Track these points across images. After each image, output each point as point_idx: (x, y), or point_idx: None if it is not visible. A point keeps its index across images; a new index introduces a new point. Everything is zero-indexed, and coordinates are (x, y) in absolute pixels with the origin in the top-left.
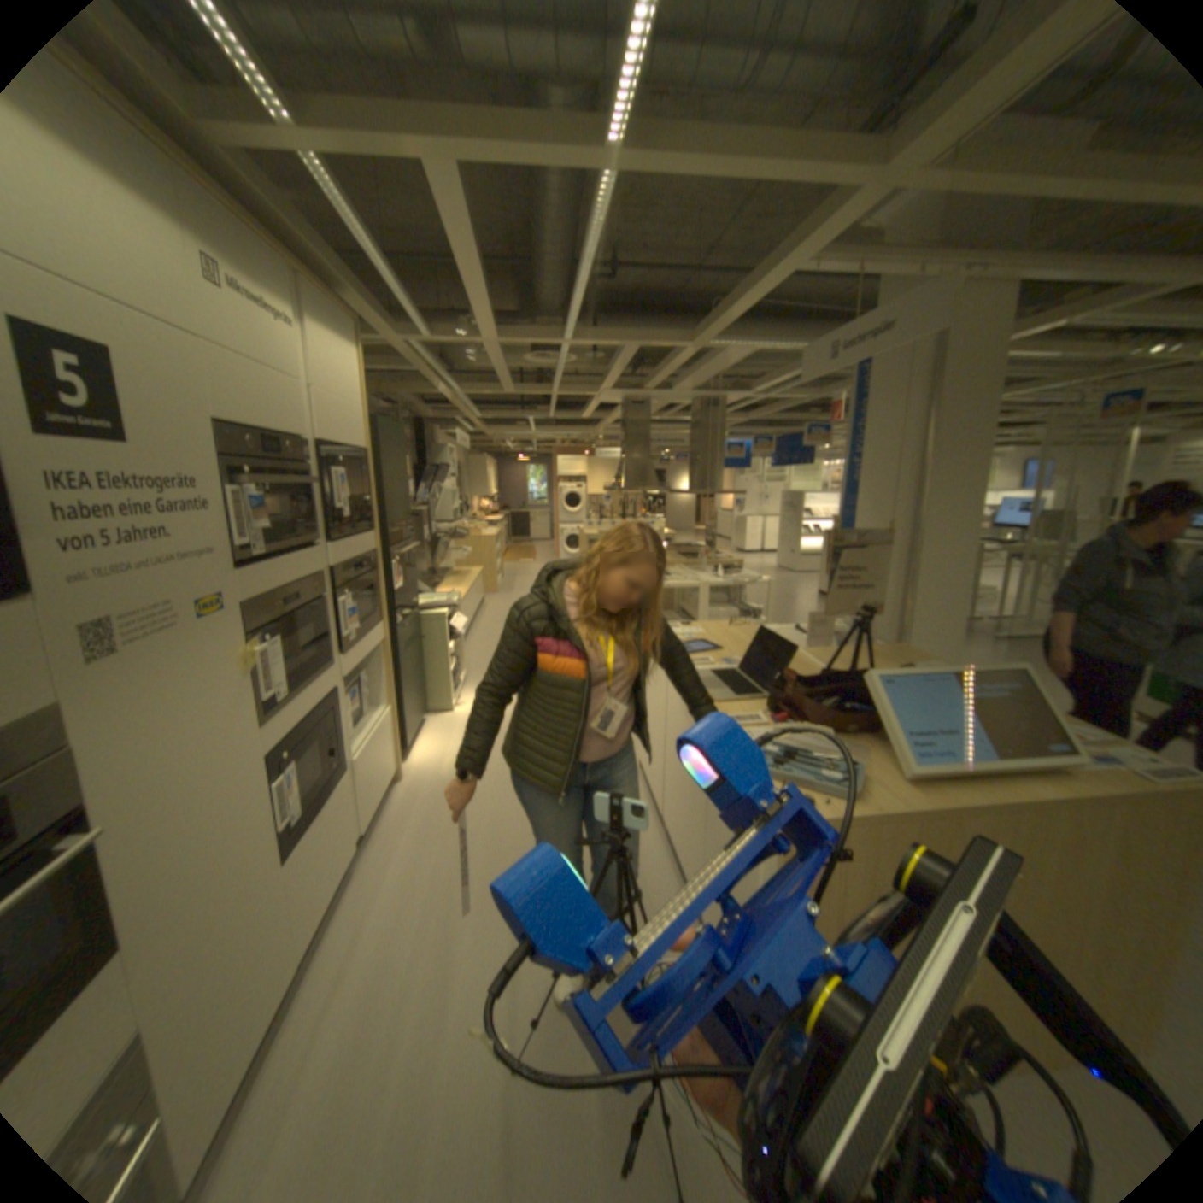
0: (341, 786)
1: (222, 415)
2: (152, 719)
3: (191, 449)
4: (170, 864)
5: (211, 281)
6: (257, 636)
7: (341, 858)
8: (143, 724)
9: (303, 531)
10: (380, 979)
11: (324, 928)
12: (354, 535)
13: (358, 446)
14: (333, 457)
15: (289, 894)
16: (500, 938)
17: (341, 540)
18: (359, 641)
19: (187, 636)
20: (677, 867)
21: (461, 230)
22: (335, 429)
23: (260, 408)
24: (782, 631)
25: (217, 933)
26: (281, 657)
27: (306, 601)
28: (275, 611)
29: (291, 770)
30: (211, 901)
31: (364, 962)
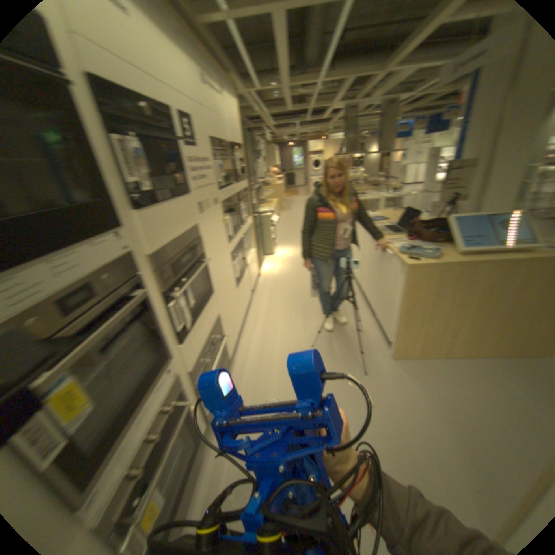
0: (248, 271)
1: (213, 136)
2: (213, 234)
3: (209, 149)
4: (220, 276)
5: (206, 84)
6: (227, 214)
7: (250, 294)
8: (212, 235)
9: (233, 178)
10: (269, 326)
11: (248, 314)
12: (243, 181)
13: (242, 144)
14: (236, 149)
15: (241, 298)
16: (305, 318)
17: (240, 183)
18: (248, 222)
19: (216, 211)
20: (368, 301)
21: (284, 39)
22: (236, 137)
23: (220, 131)
24: (419, 213)
25: (229, 300)
26: (232, 223)
27: (234, 205)
28: (228, 208)
29: (238, 261)
30: (228, 290)
31: (263, 322)
